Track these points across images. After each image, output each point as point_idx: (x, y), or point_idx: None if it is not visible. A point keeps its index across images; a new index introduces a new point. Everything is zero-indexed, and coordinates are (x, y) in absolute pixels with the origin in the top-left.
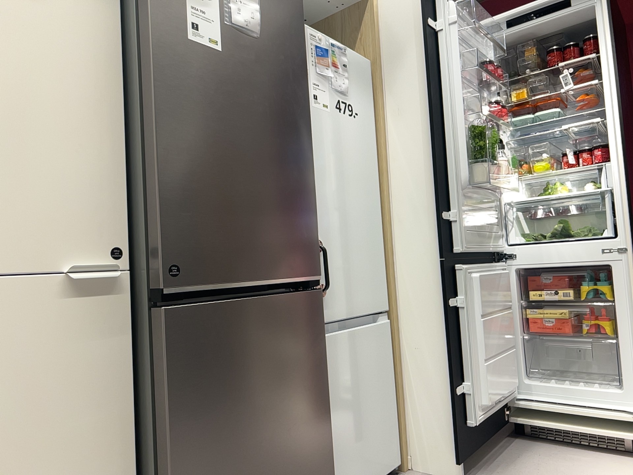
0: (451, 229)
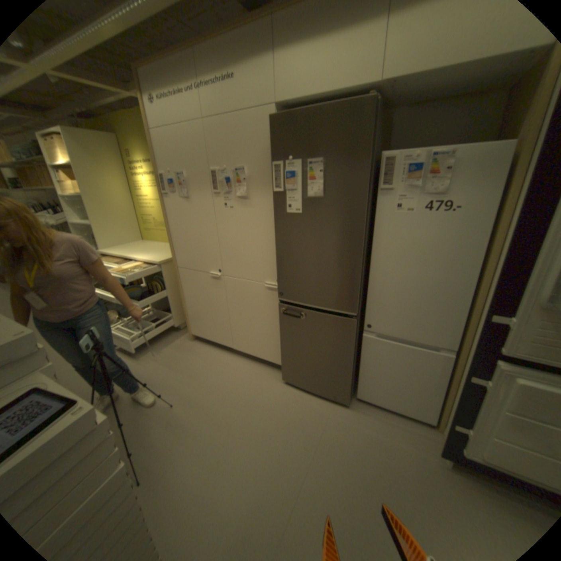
0: (505, 332)
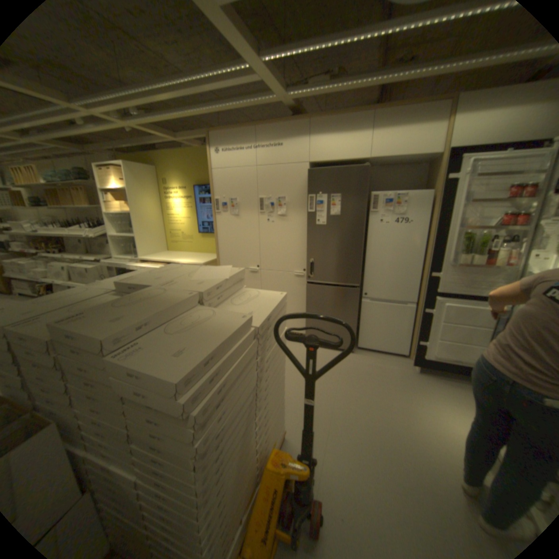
0: (438, 281)
